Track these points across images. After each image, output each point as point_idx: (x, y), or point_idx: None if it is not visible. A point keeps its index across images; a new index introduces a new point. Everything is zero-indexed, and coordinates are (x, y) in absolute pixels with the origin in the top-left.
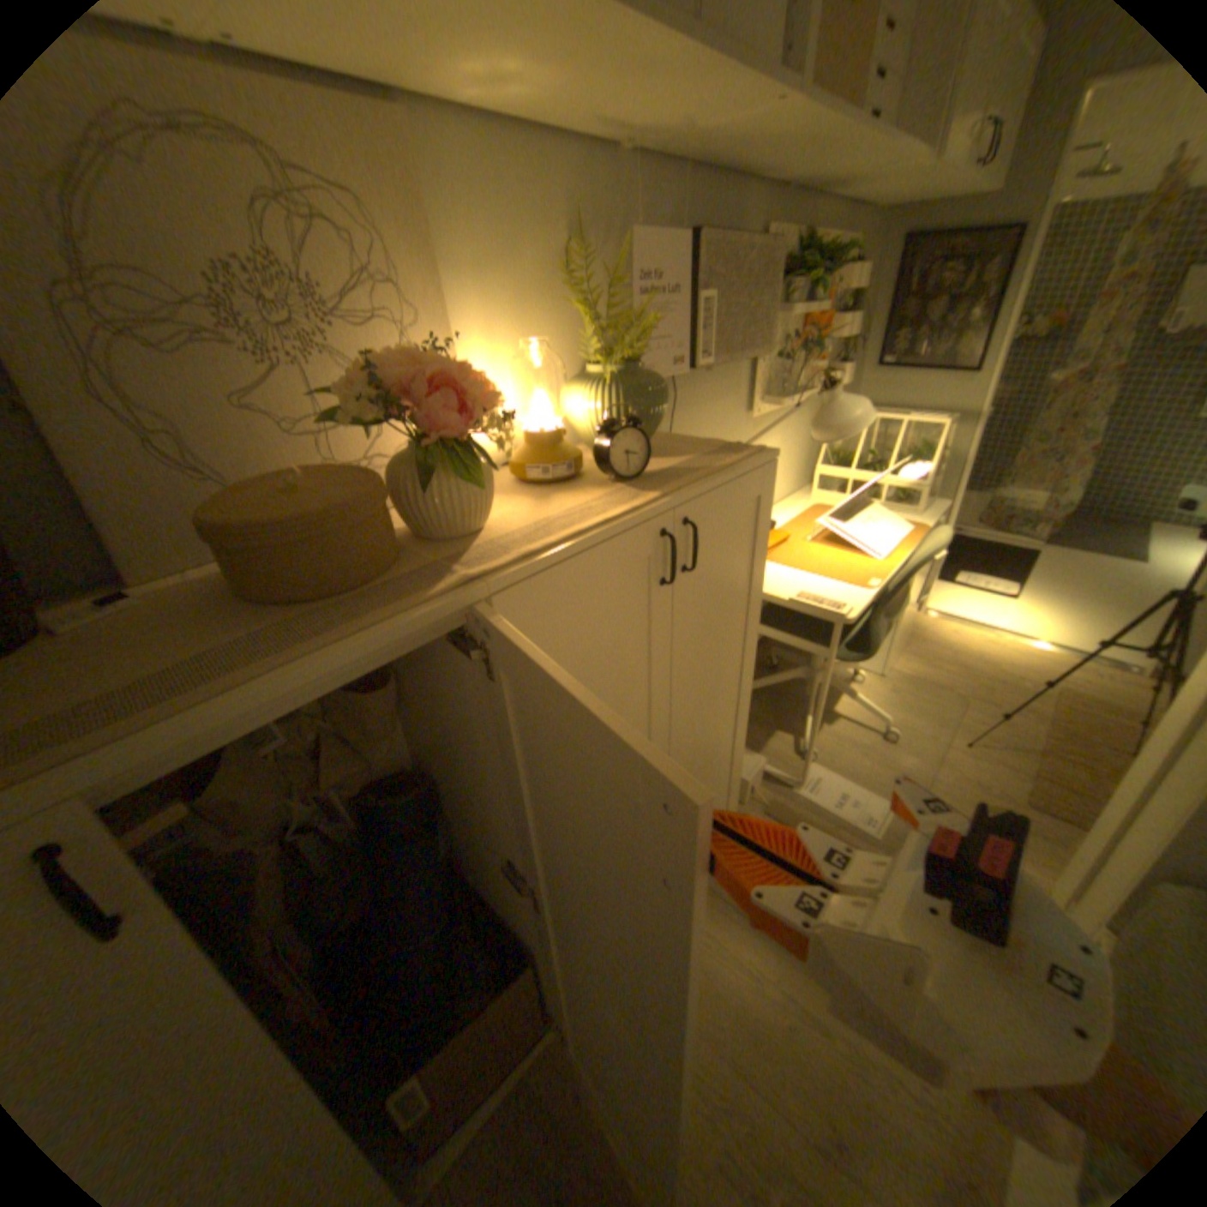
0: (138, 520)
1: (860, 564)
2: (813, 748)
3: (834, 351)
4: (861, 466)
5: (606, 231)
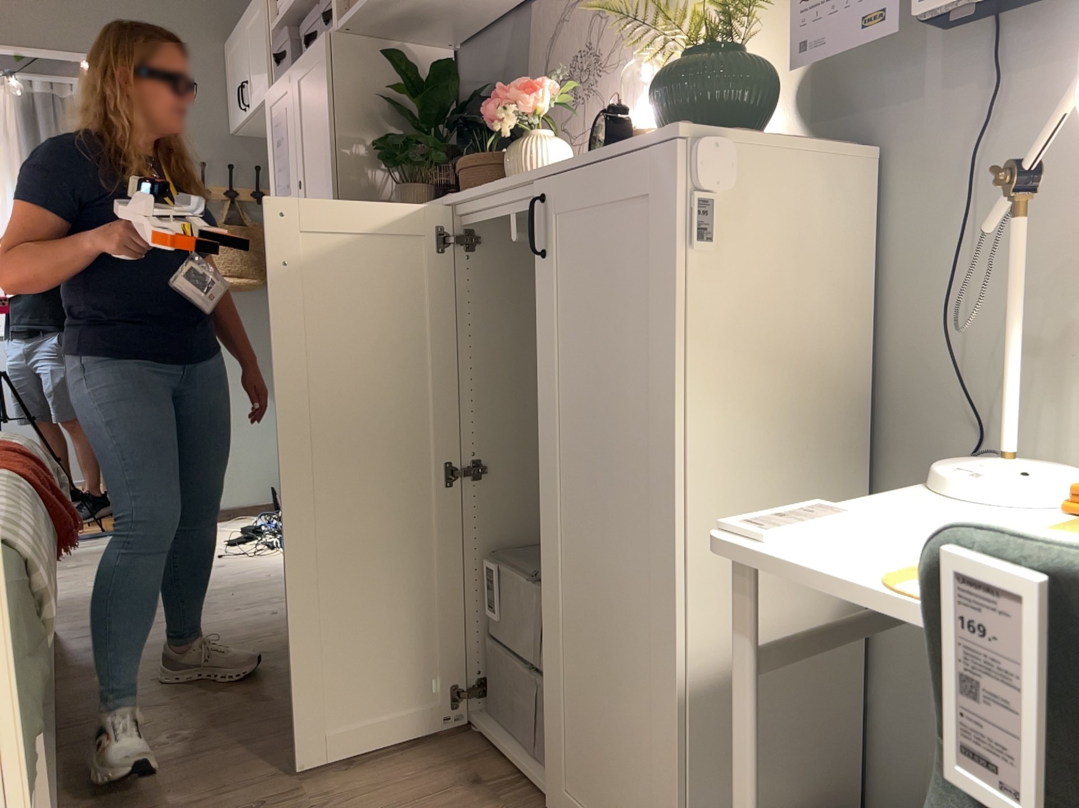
0: None
1: None
2: None
3: None
4: None
5: None
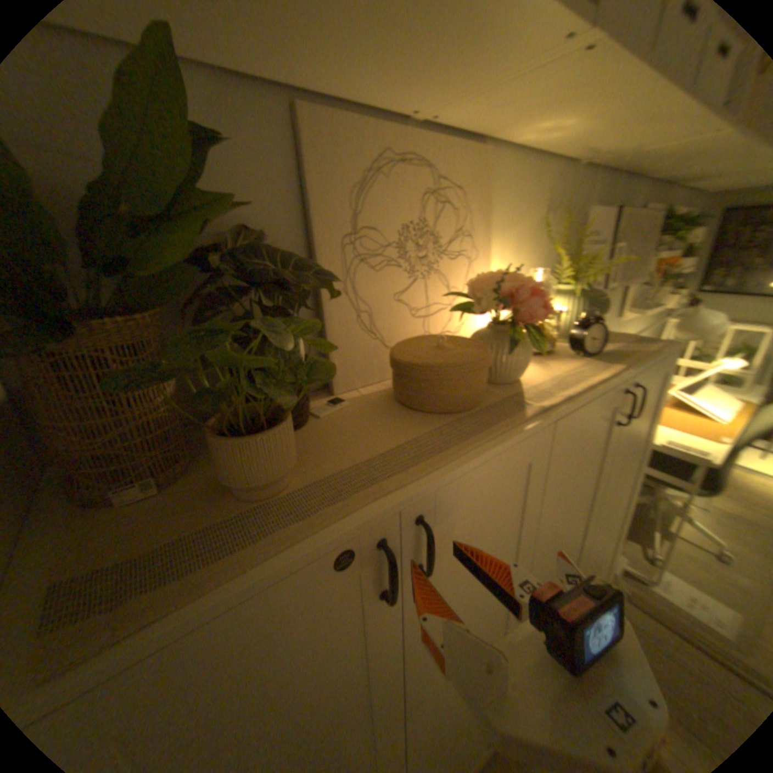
0: (345, 359)
1: (708, 426)
2: (669, 557)
3: (671, 282)
4: (689, 358)
5: (564, 209)
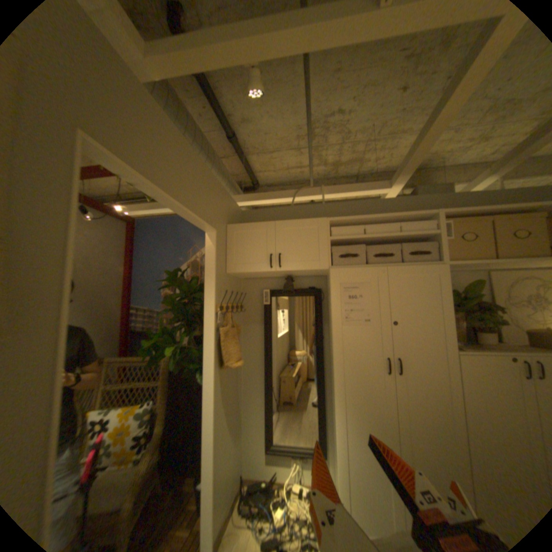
0: (506, 334)
1: None
2: None
3: None
4: None
5: None
